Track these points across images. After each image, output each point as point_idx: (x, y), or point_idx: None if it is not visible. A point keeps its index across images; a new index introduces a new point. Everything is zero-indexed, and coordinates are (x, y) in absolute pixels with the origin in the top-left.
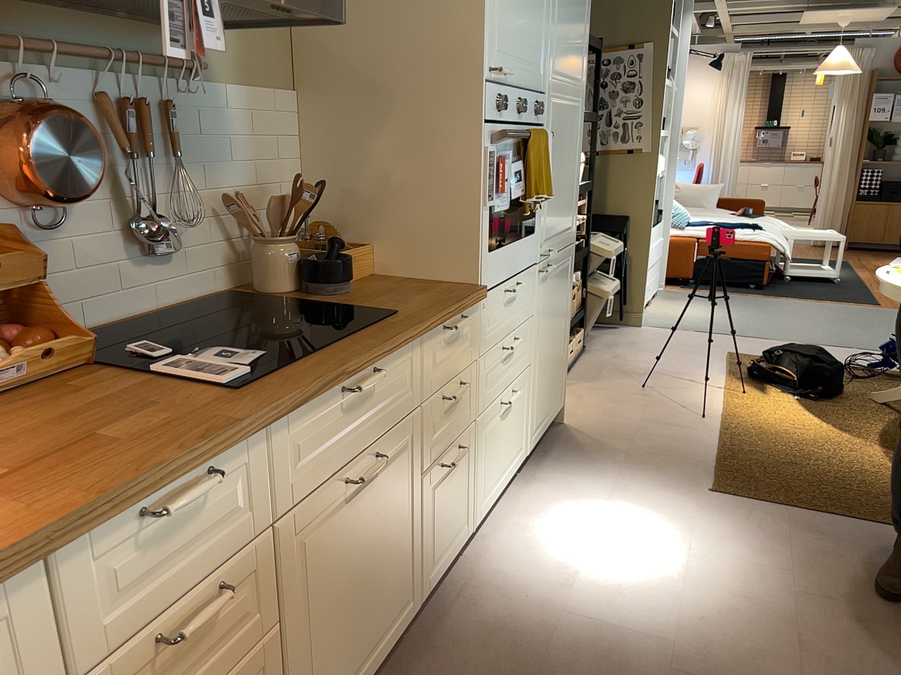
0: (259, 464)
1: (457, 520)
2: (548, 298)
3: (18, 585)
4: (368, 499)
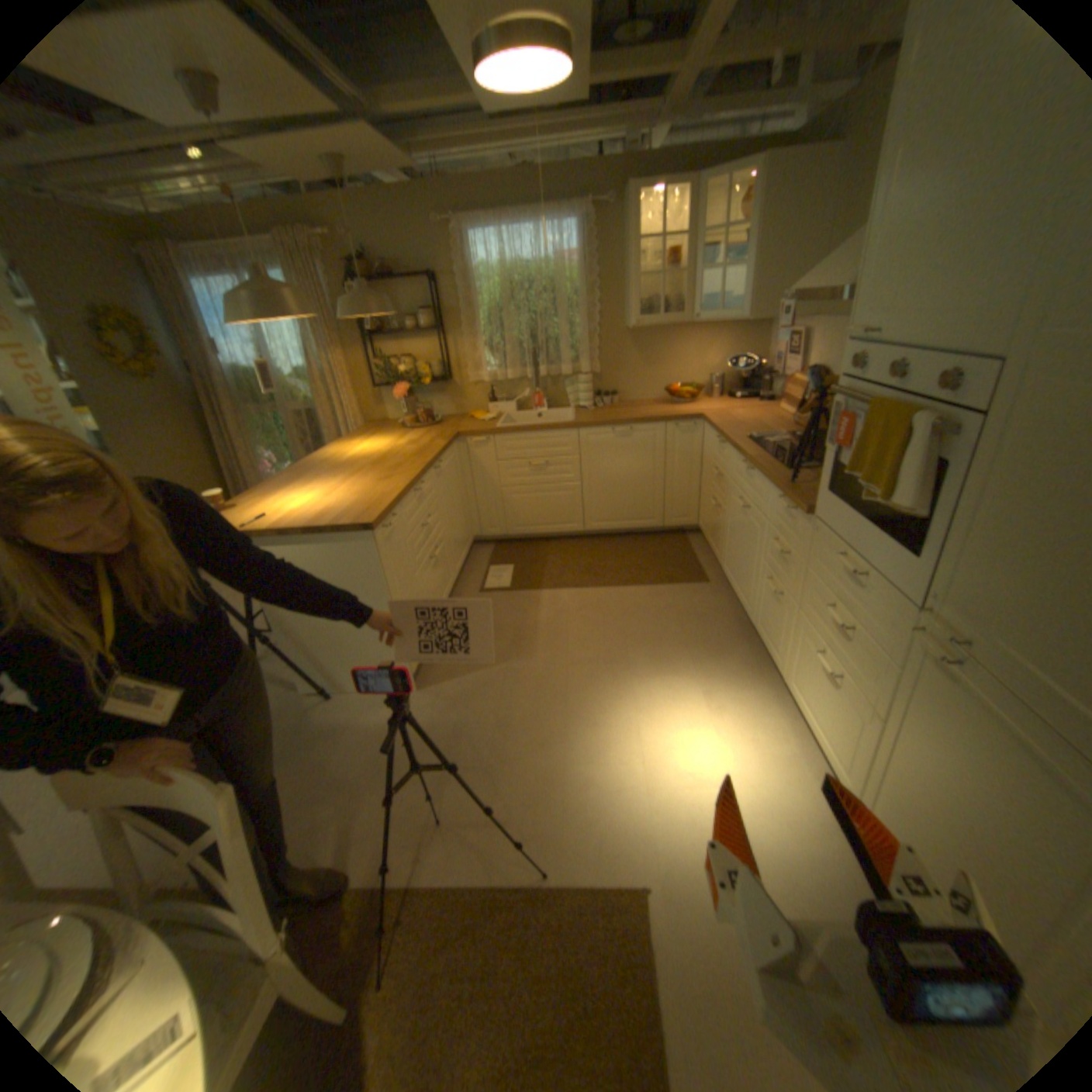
0: (729, 456)
1: (773, 638)
2: (945, 715)
3: (711, 431)
4: (744, 522)
